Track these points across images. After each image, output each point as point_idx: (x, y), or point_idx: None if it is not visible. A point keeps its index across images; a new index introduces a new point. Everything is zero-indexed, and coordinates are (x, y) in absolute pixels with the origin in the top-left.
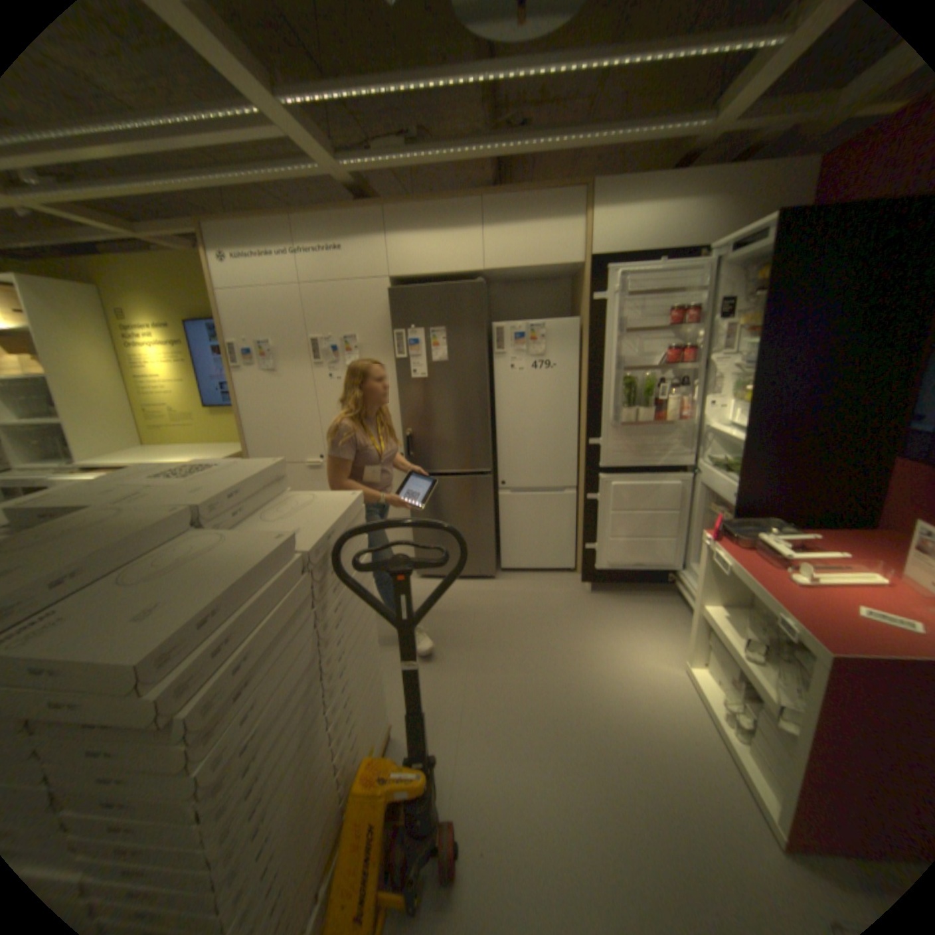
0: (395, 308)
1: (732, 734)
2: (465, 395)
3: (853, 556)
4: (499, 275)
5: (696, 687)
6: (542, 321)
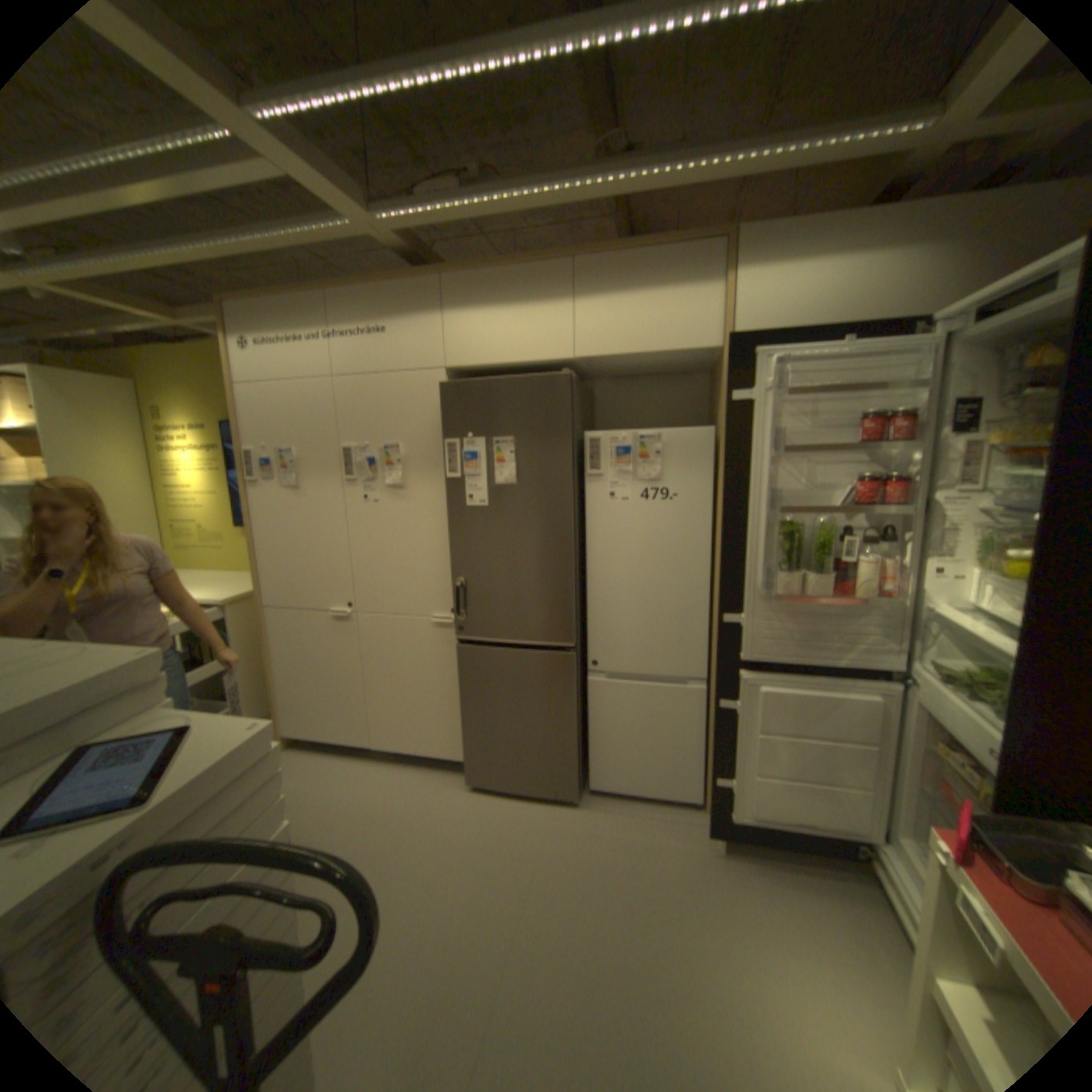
0: (448, 409)
1: None
2: (540, 533)
3: None
4: (600, 367)
5: None
6: (658, 430)
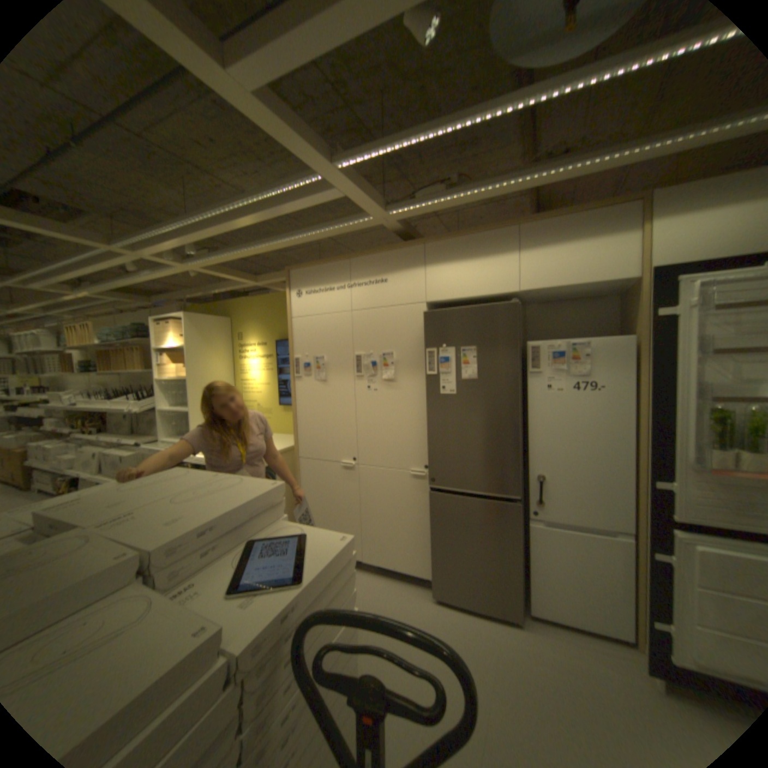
0: (428, 328)
1: None
2: (494, 413)
3: None
4: (535, 296)
5: None
6: (587, 339)
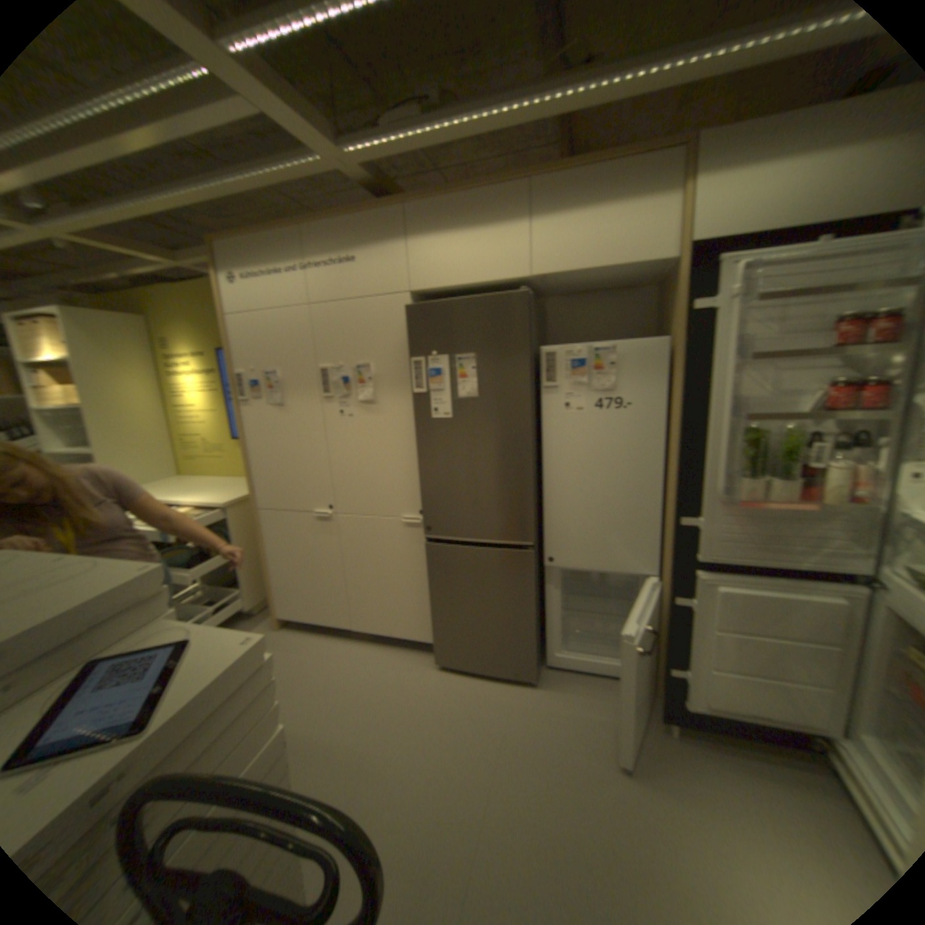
0: (414, 329)
1: None
2: (501, 442)
3: None
4: (555, 284)
5: None
6: (614, 342)
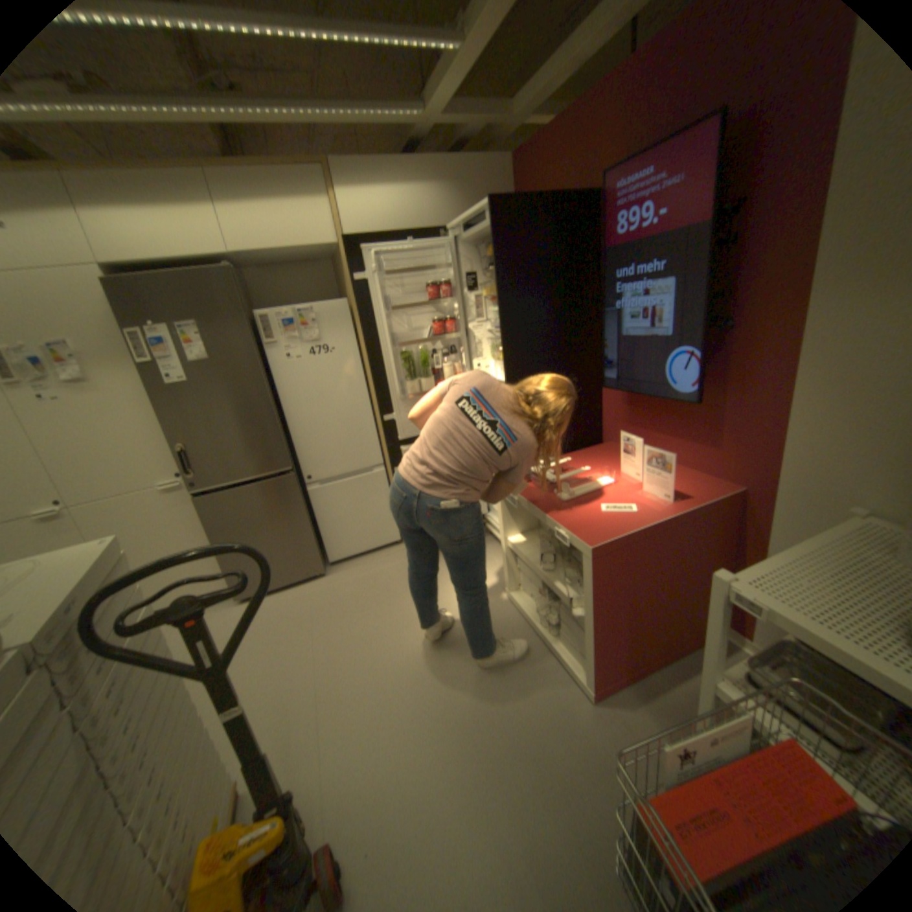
0: (117, 301)
1: (546, 632)
2: (241, 393)
3: (591, 468)
4: (248, 258)
5: (515, 606)
6: (309, 305)
